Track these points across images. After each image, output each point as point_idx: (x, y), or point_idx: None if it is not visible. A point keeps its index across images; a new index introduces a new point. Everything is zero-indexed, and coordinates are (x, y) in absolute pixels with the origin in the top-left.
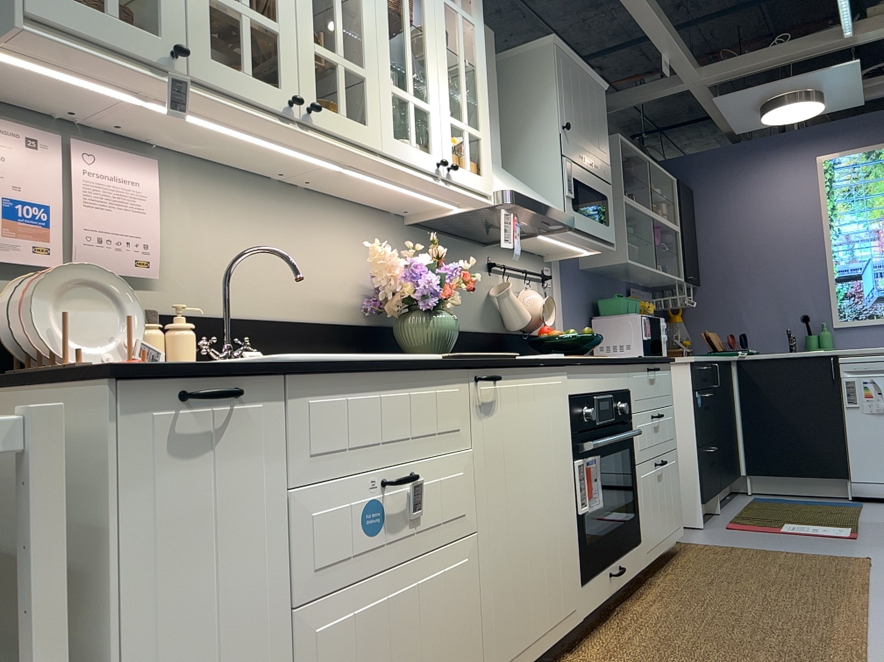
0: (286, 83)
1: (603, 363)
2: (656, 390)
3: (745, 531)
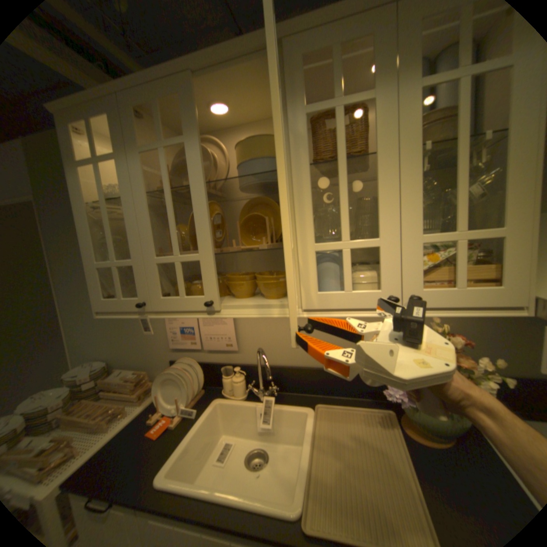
0: (207, 290)
1: None
2: None
3: None
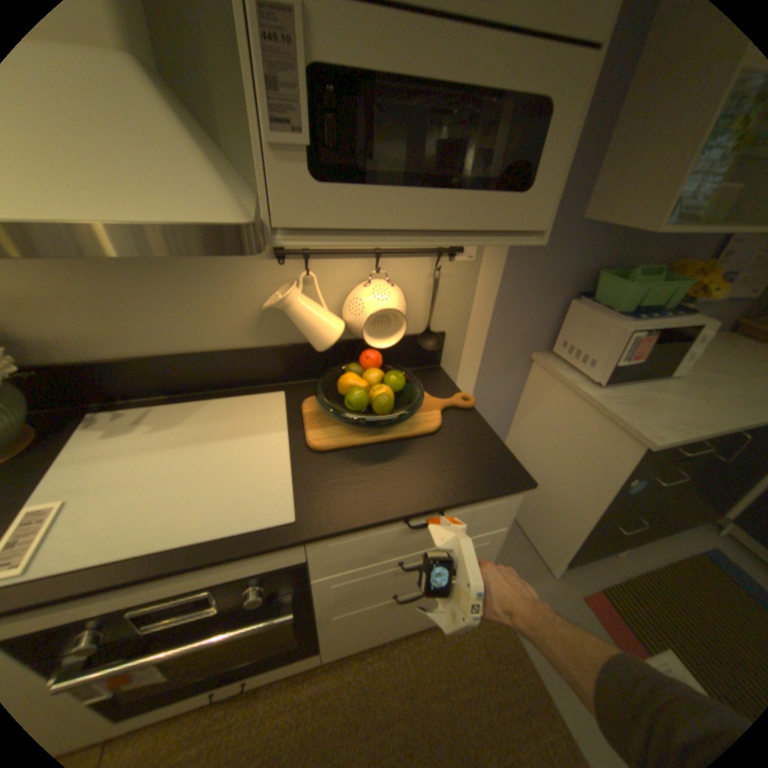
0: None
1: (138, 582)
2: (427, 535)
3: (594, 625)
